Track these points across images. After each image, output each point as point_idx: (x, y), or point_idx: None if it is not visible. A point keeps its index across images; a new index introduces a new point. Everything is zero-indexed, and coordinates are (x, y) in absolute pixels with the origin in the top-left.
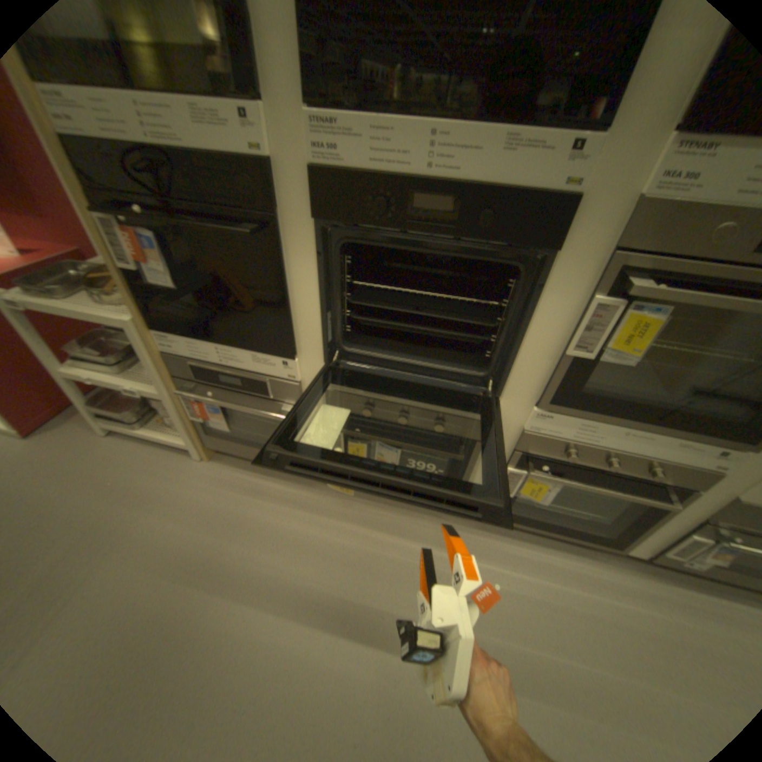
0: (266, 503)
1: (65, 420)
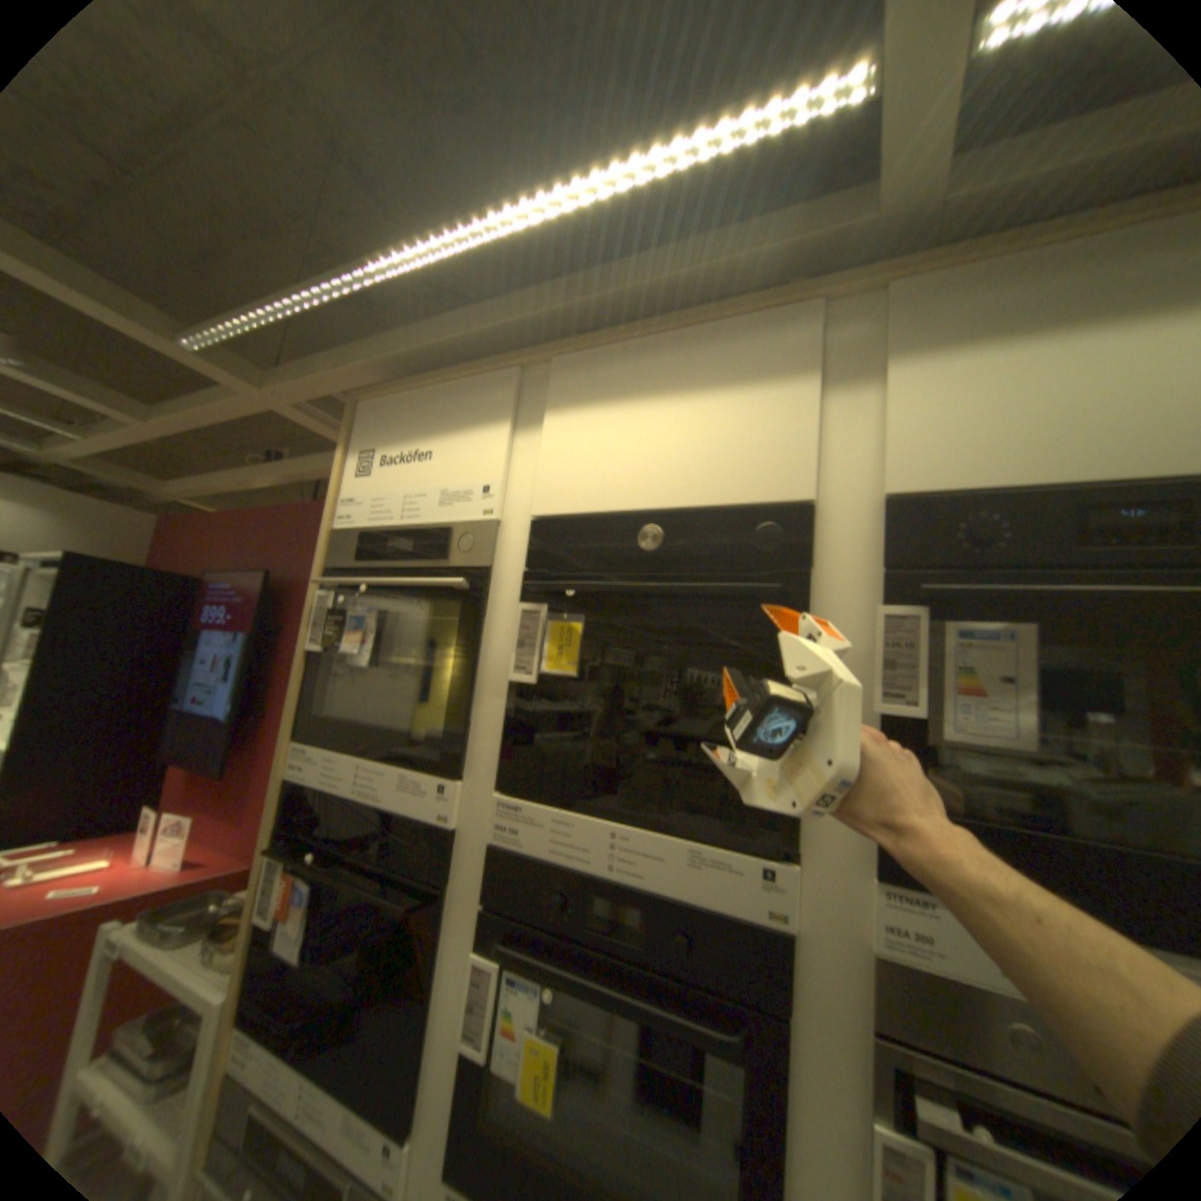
0: None
1: None
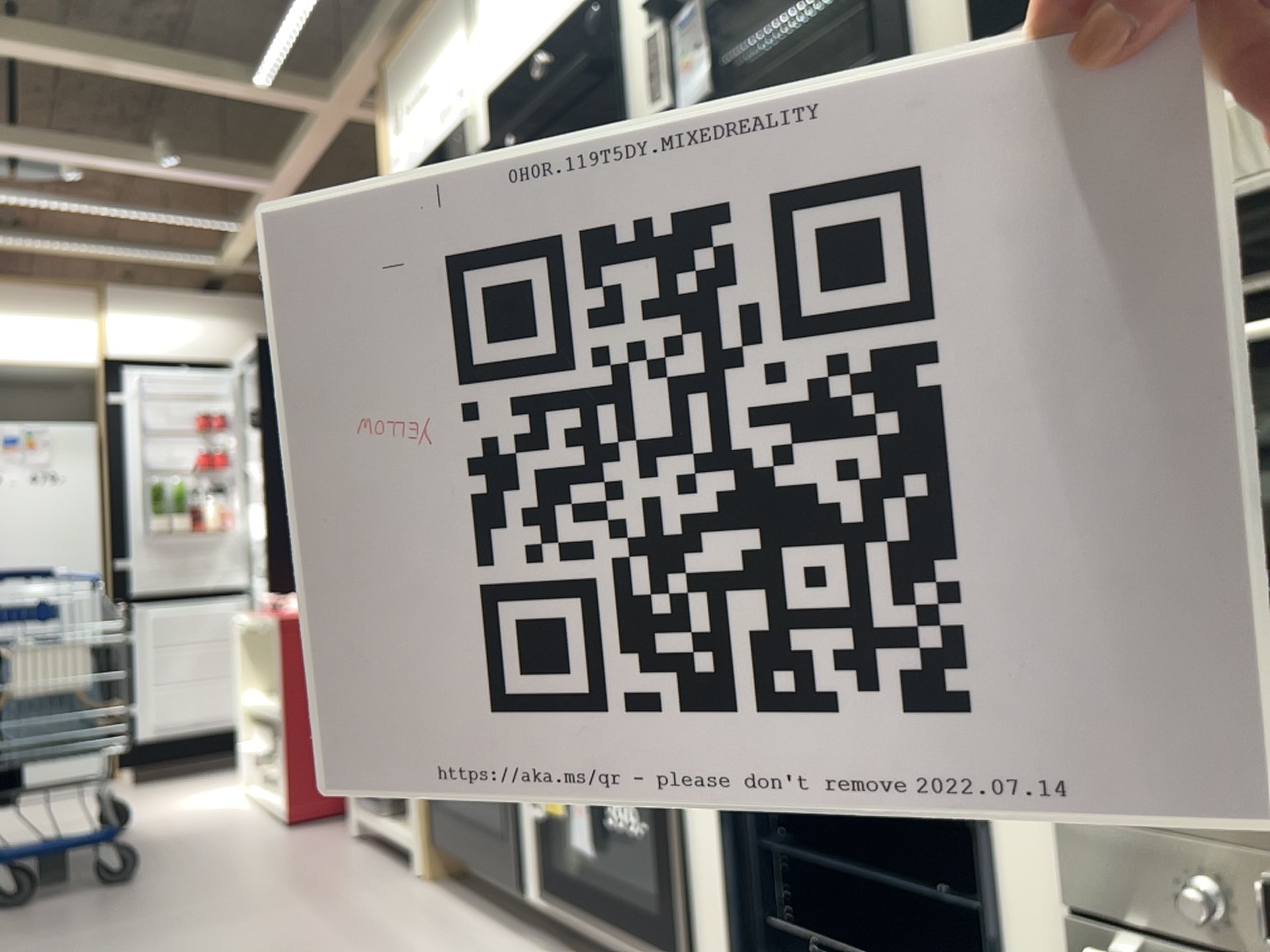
0: (439, 935)
1: (335, 822)
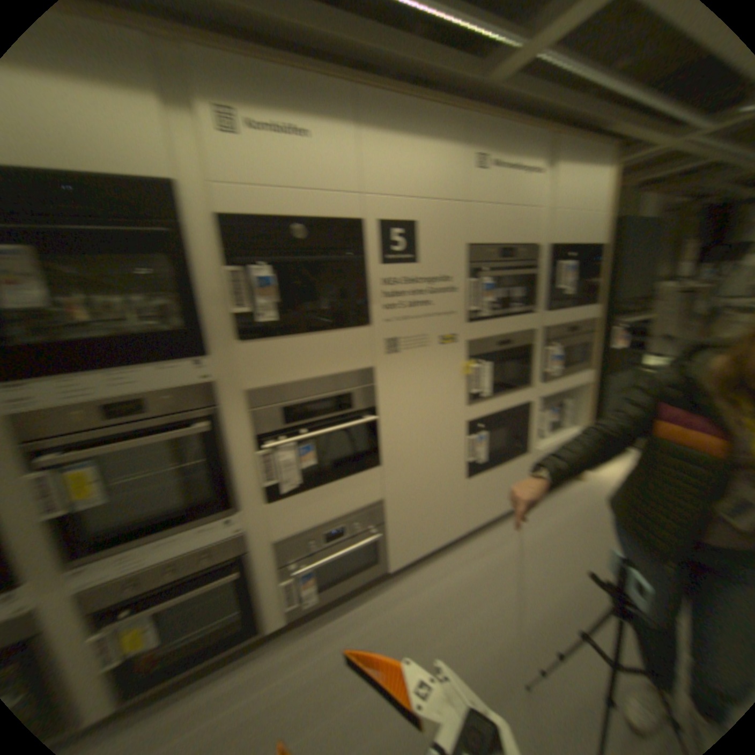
0: None
1: None
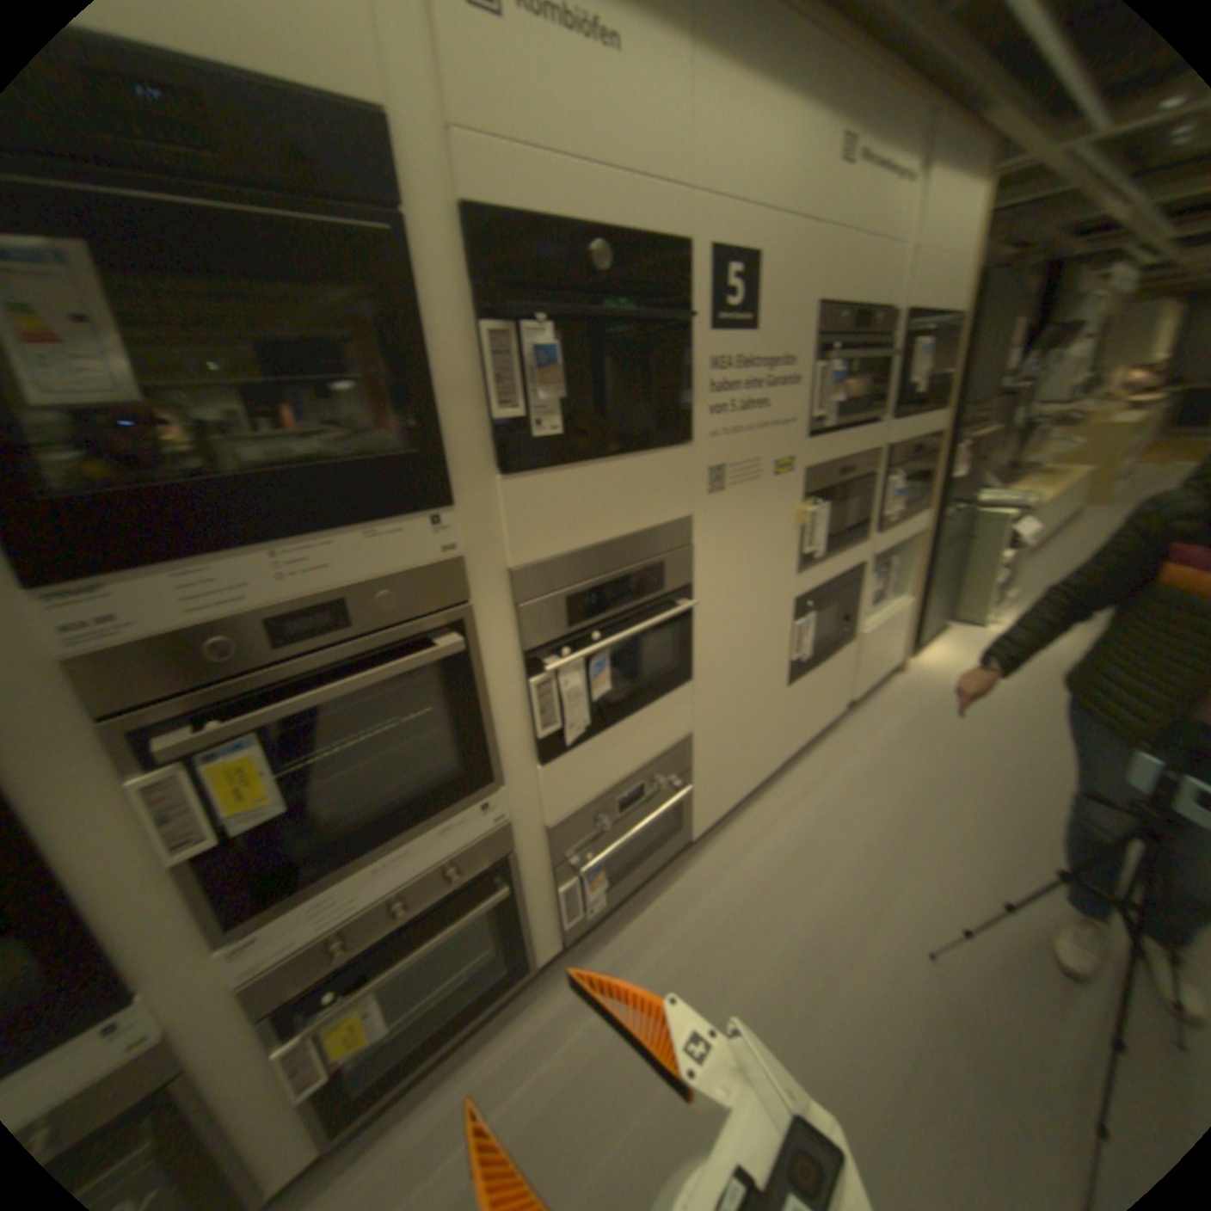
0: None
1: None
